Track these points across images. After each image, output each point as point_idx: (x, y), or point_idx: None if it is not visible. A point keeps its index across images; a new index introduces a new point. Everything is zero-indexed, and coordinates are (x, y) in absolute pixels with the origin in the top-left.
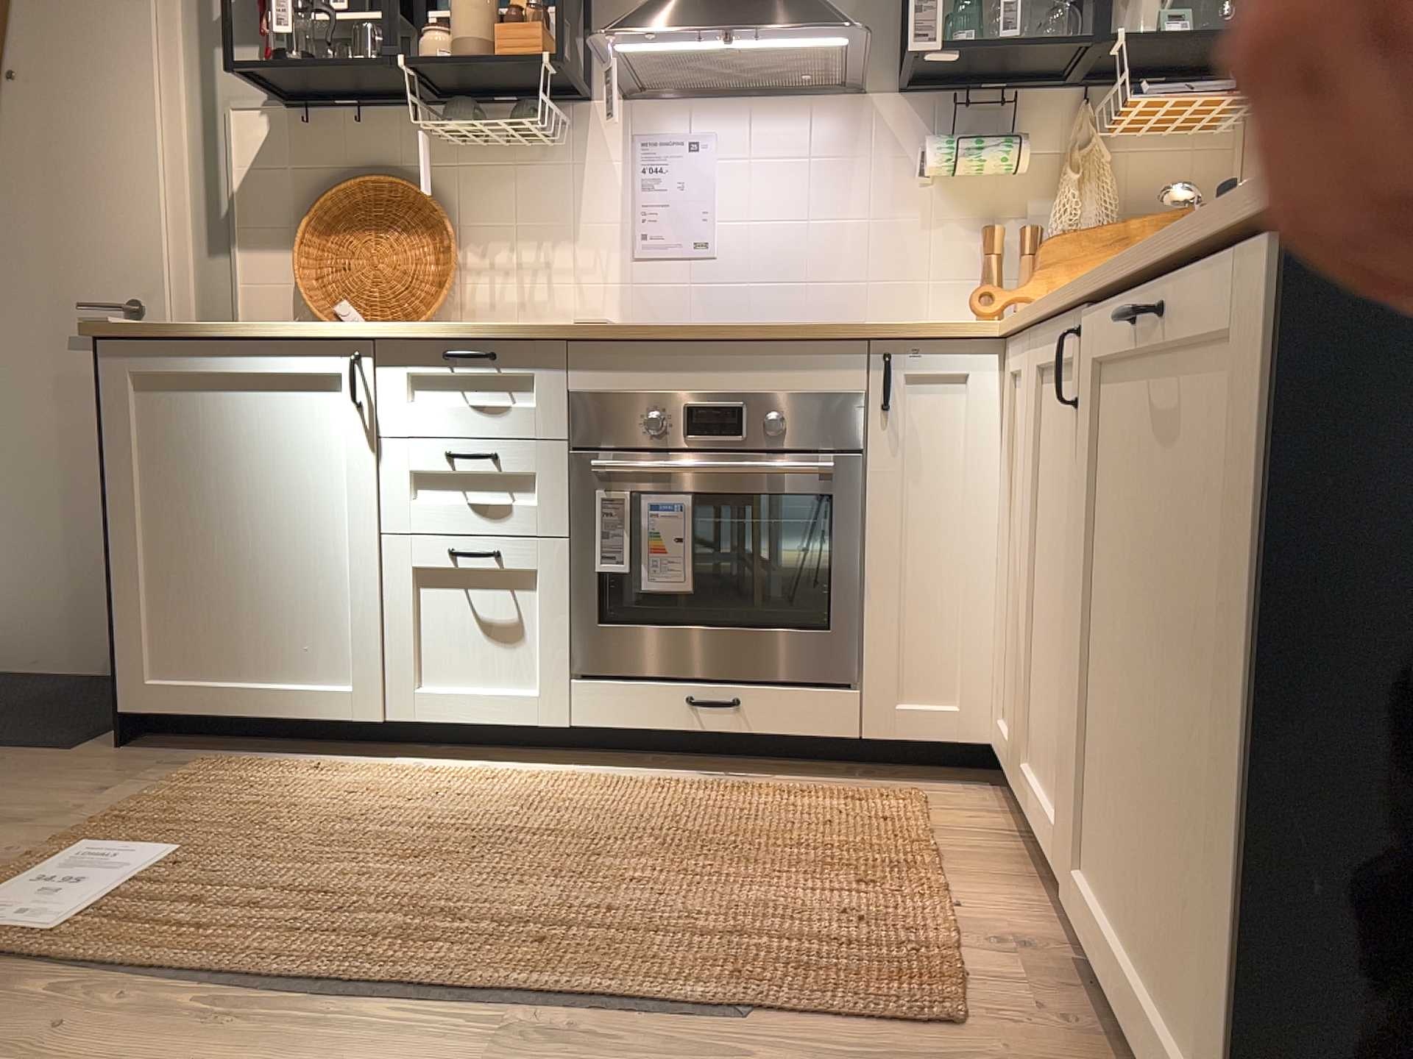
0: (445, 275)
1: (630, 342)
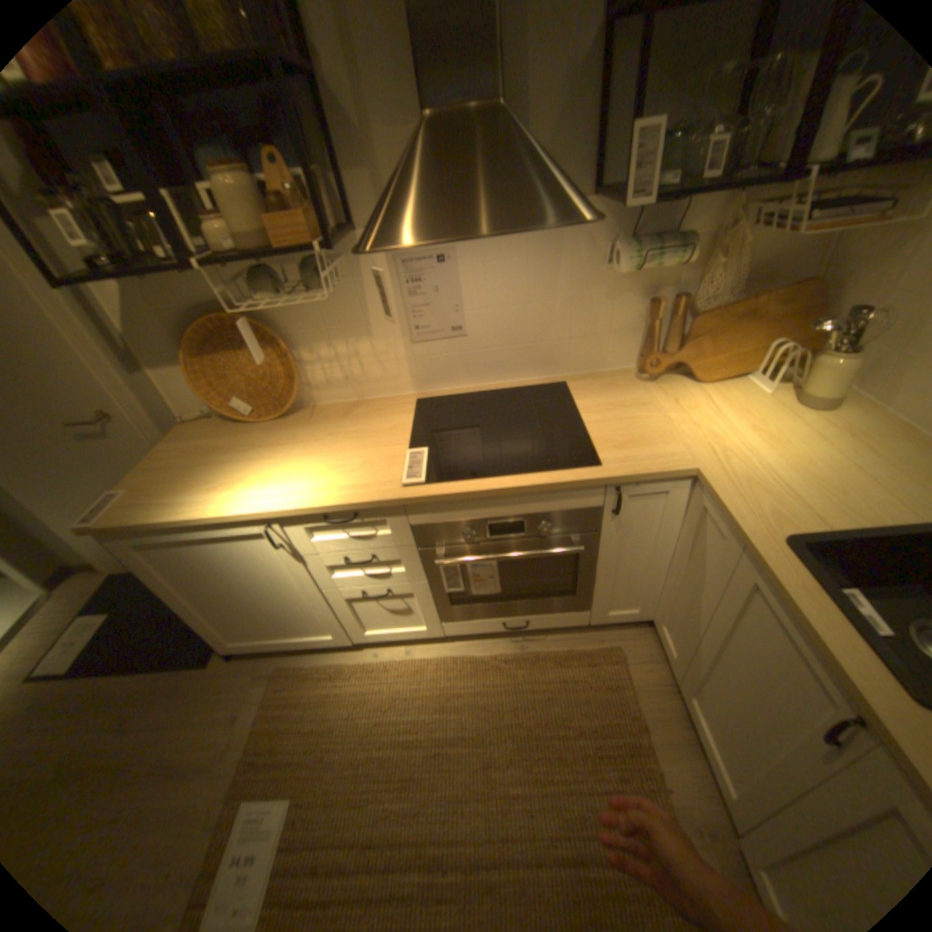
0: (292, 372)
1: (444, 499)
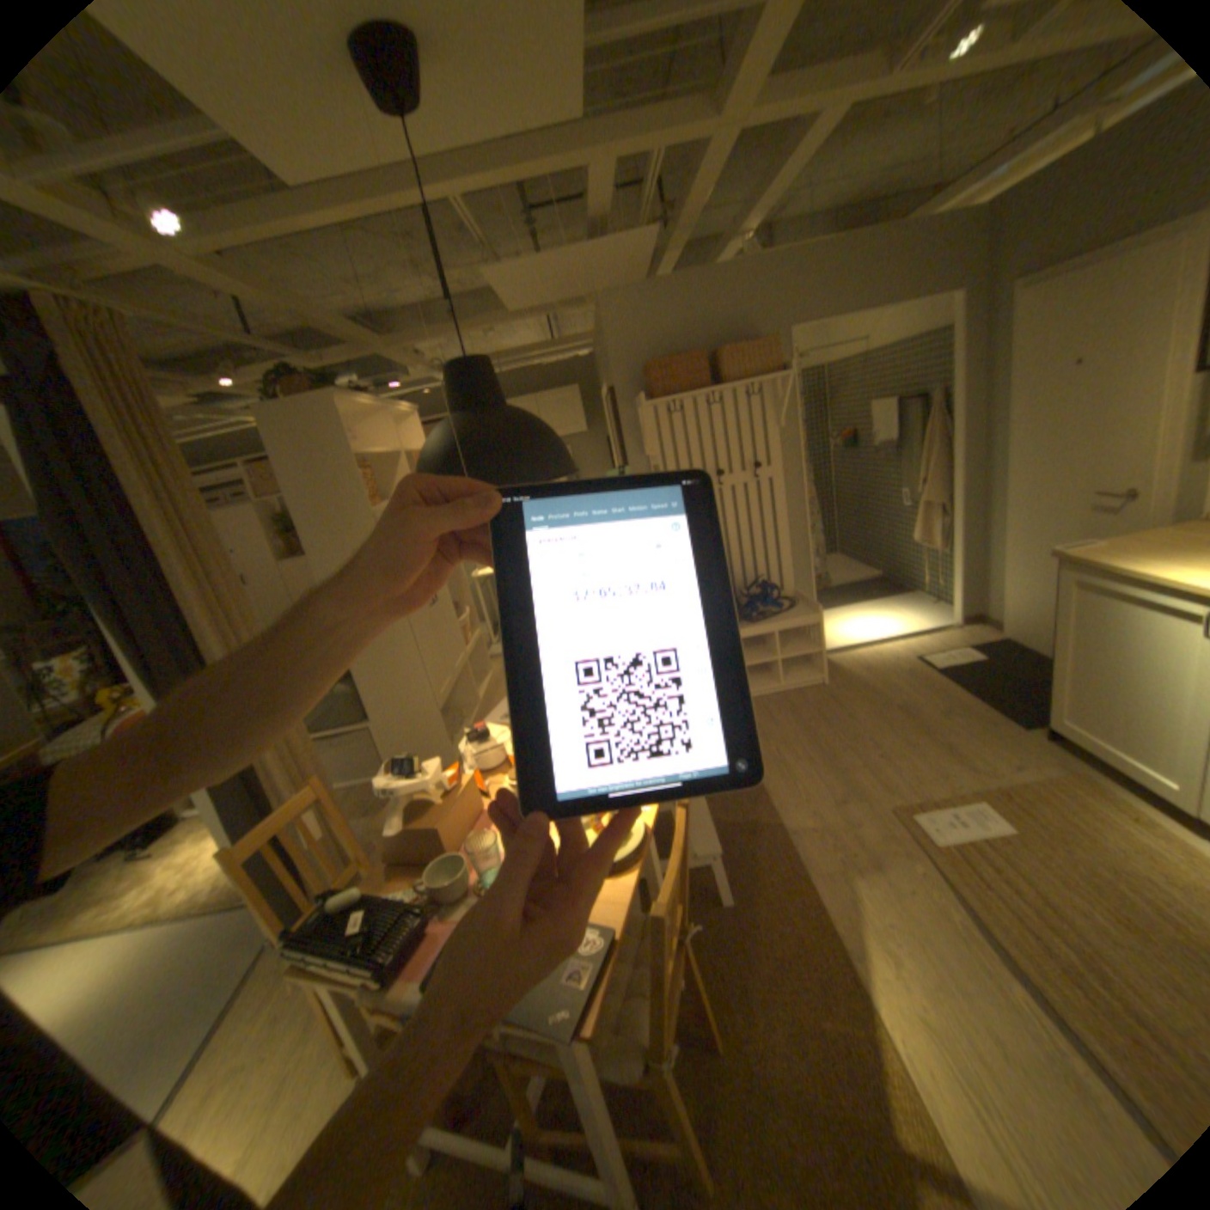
0: None
1: None
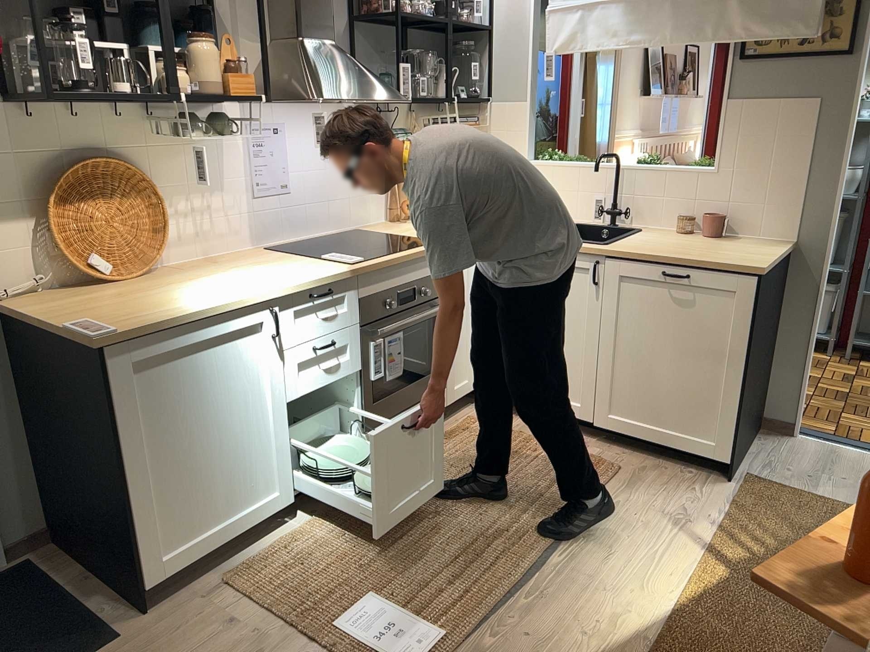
0: (158, 224)
1: (380, 268)
